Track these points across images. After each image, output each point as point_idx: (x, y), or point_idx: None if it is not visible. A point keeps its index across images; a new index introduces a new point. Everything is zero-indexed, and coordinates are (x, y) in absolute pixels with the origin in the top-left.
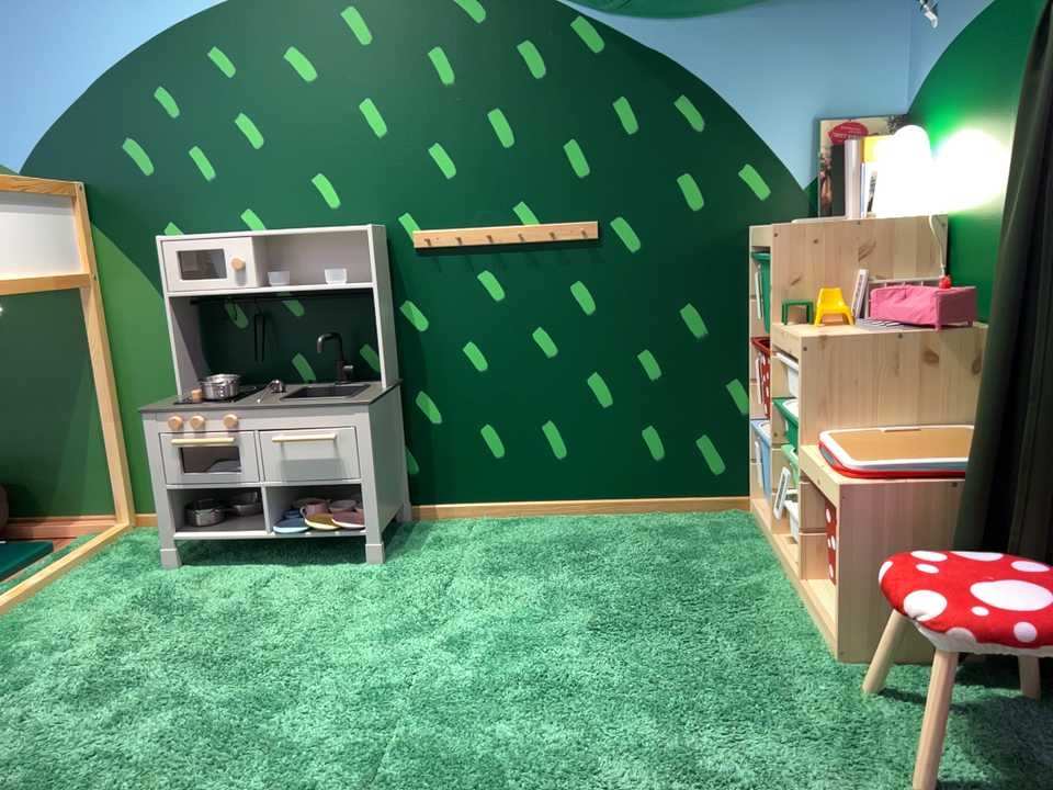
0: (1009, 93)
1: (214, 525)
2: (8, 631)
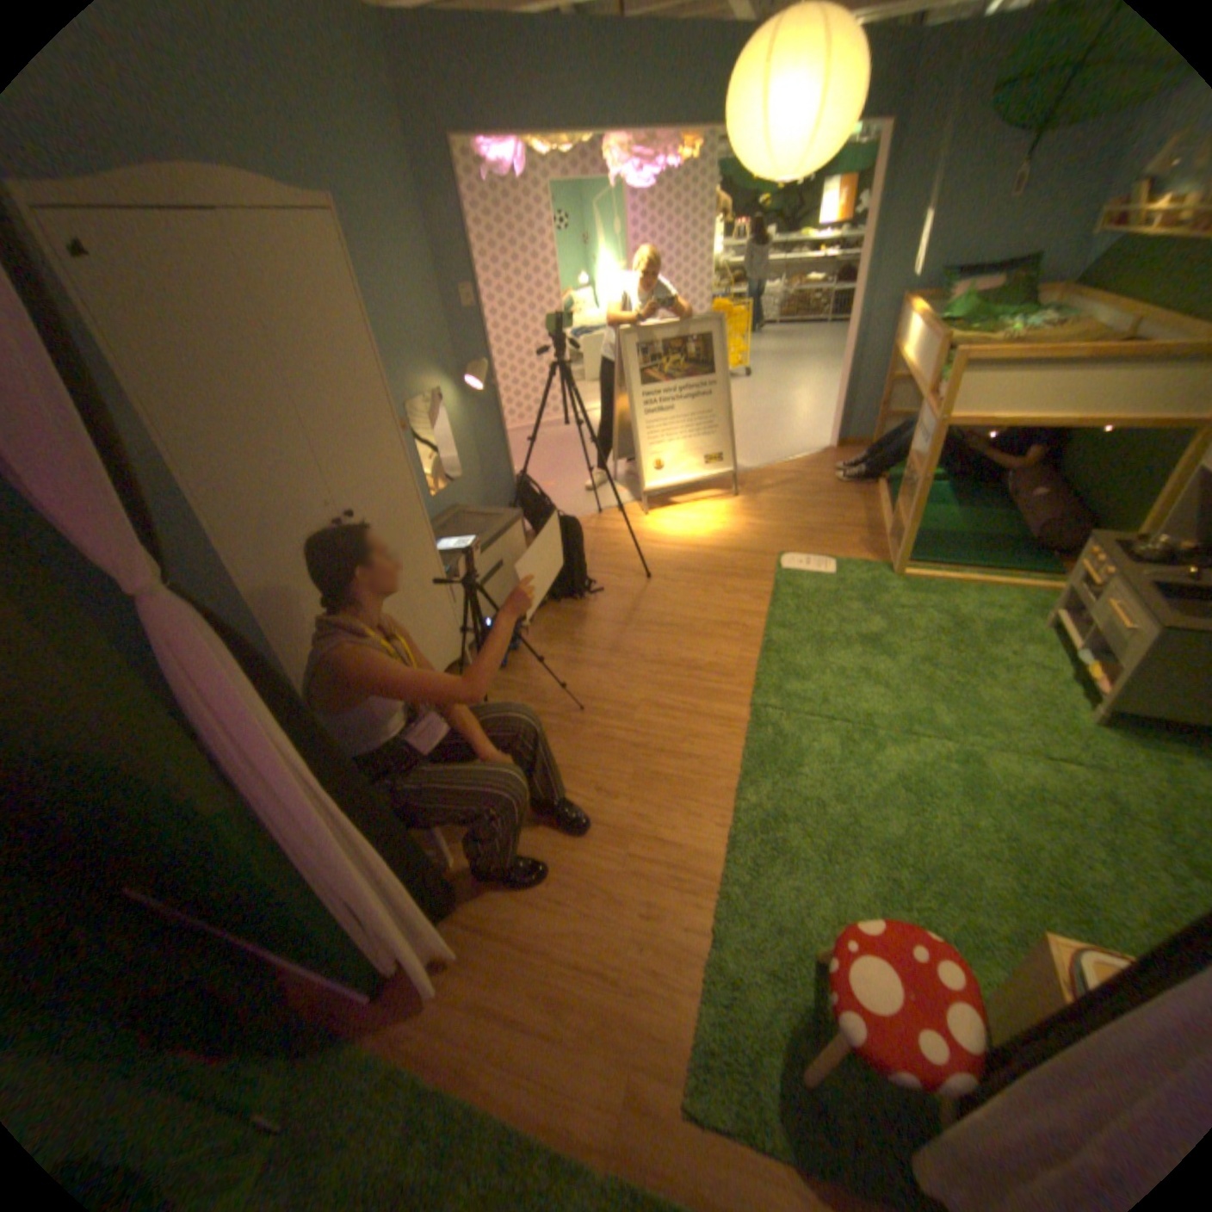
0: None
1: (1084, 626)
2: (948, 591)
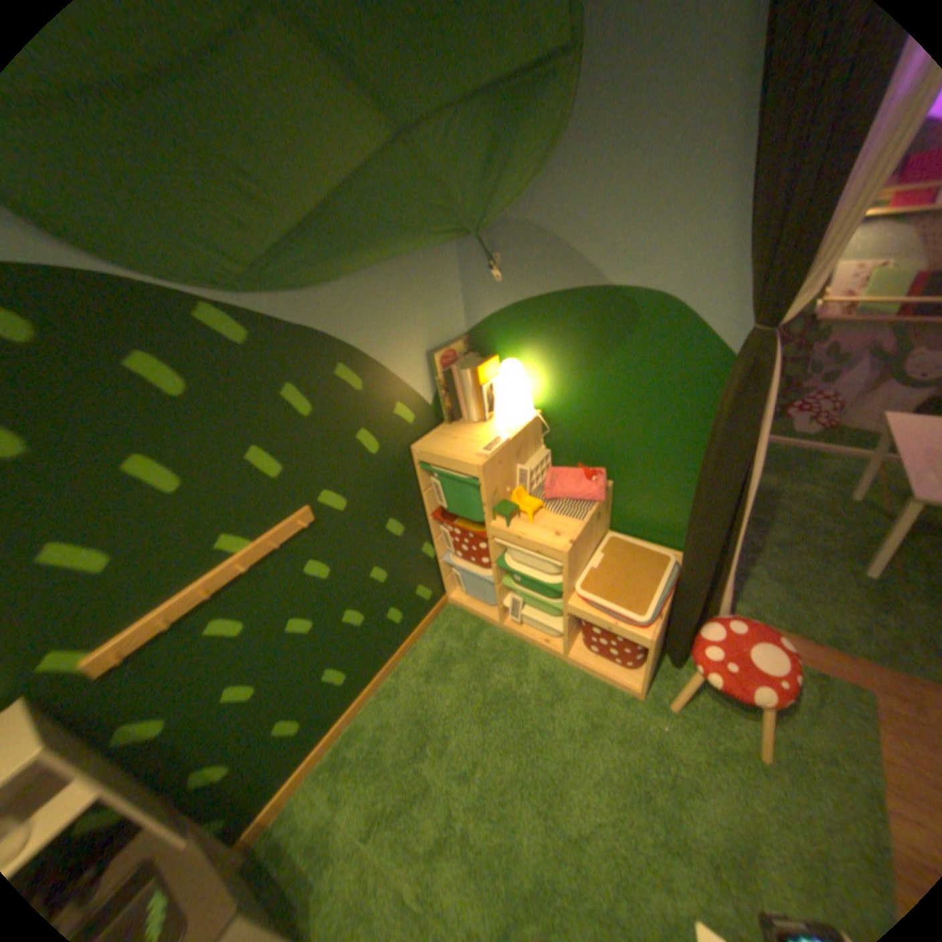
0: (607, 354)
1: None
2: None
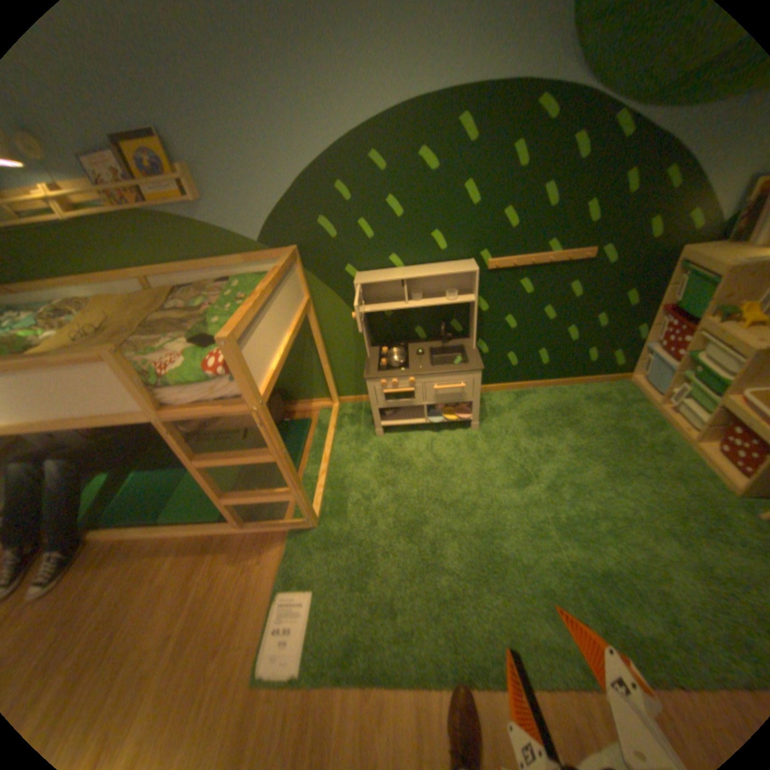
0: None
1: (394, 415)
2: (337, 485)
